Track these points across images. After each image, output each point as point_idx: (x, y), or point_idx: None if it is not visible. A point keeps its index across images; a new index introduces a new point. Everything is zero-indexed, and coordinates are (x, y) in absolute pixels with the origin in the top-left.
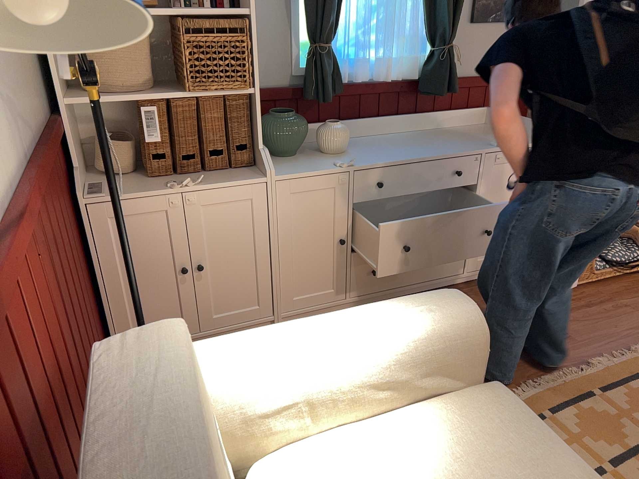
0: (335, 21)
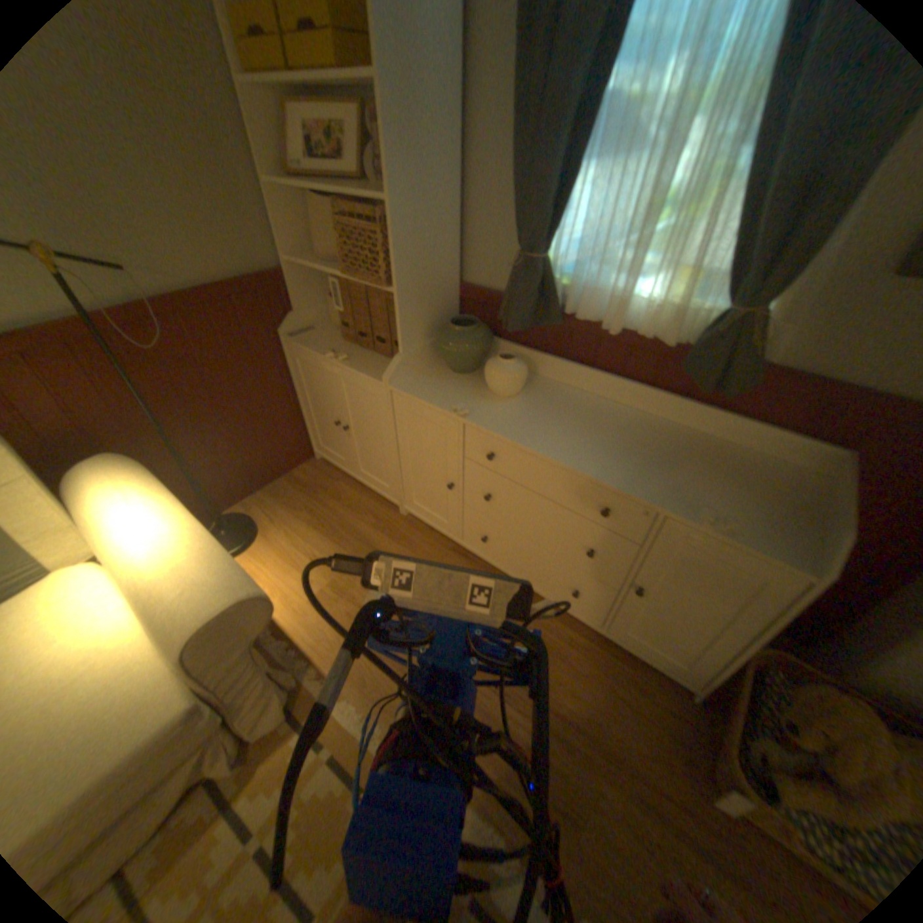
0: (548, 222)
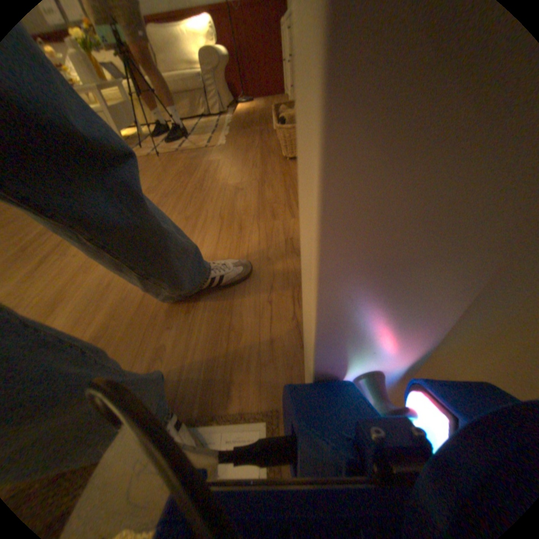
0: None
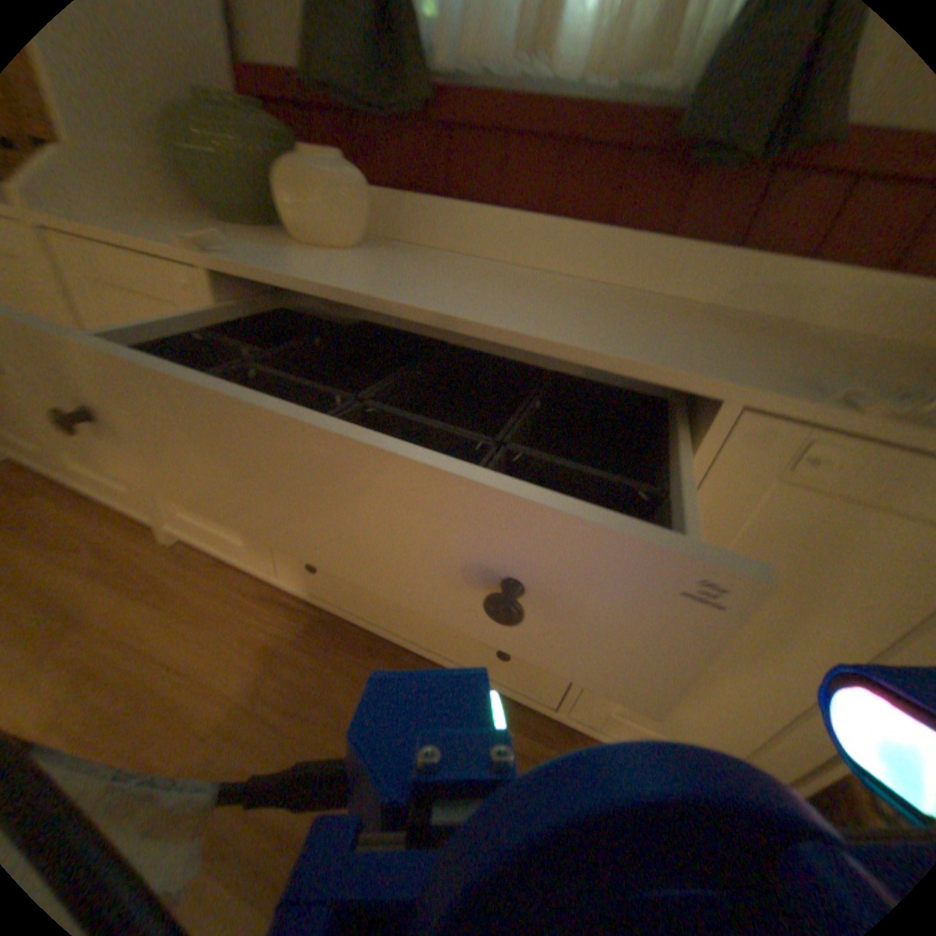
0: None
